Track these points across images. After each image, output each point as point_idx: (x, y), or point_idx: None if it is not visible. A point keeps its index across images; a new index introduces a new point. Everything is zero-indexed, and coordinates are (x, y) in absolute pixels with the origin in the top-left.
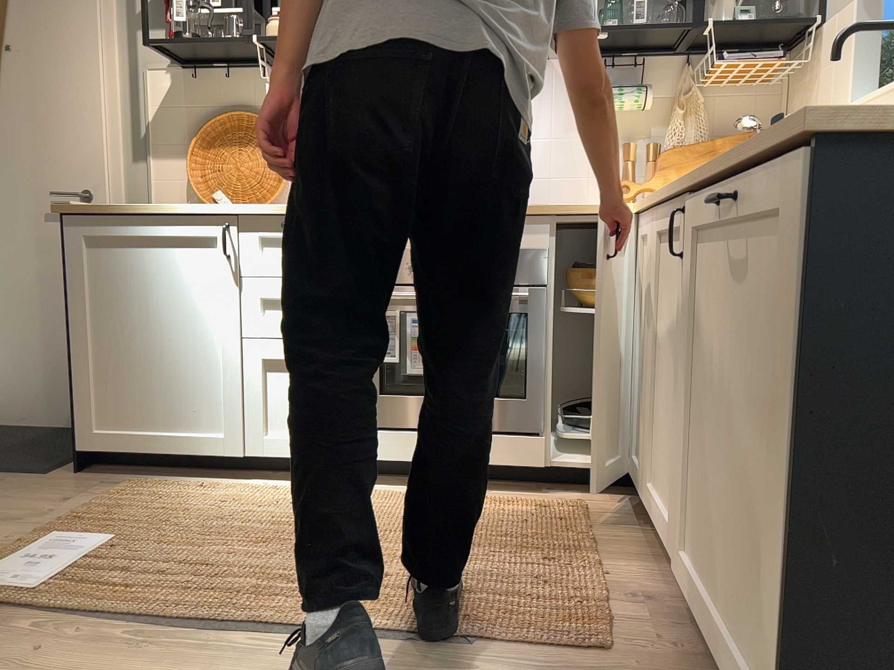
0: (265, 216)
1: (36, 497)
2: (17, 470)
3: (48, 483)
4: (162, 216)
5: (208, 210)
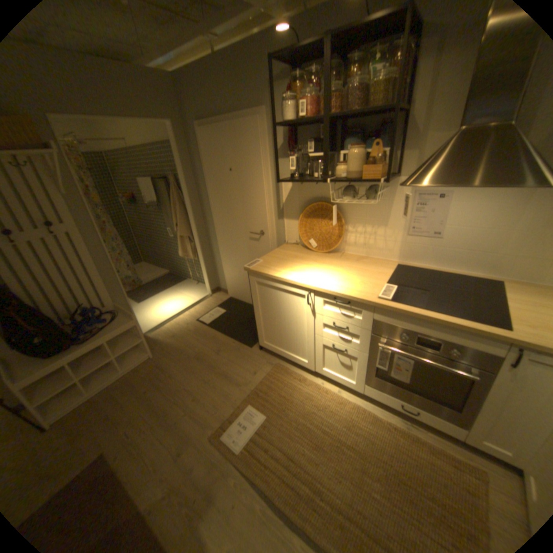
0: (327, 292)
1: (247, 366)
2: (244, 341)
3: (251, 354)
4: (283, 280)
5: (301, 284)
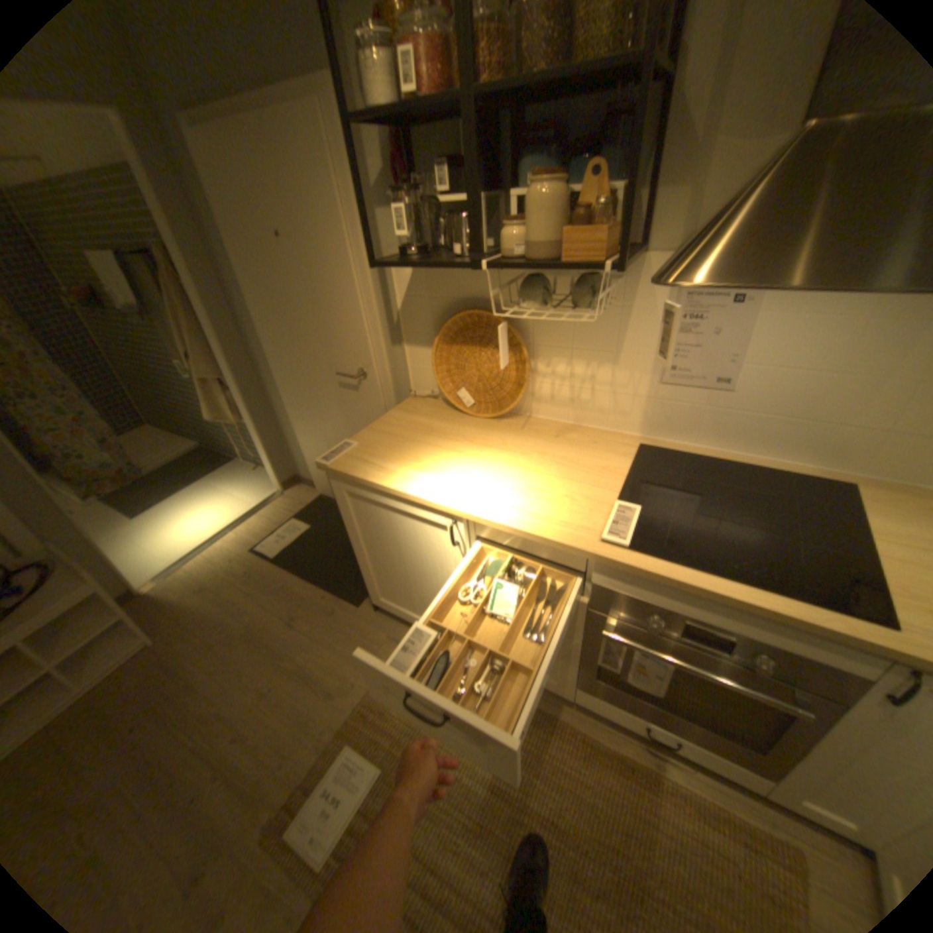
0: (491, 524)
1: (348, 650)
2: (344, 593)
3: (358, 623)
4: (400, 492)
5: (437, 505)
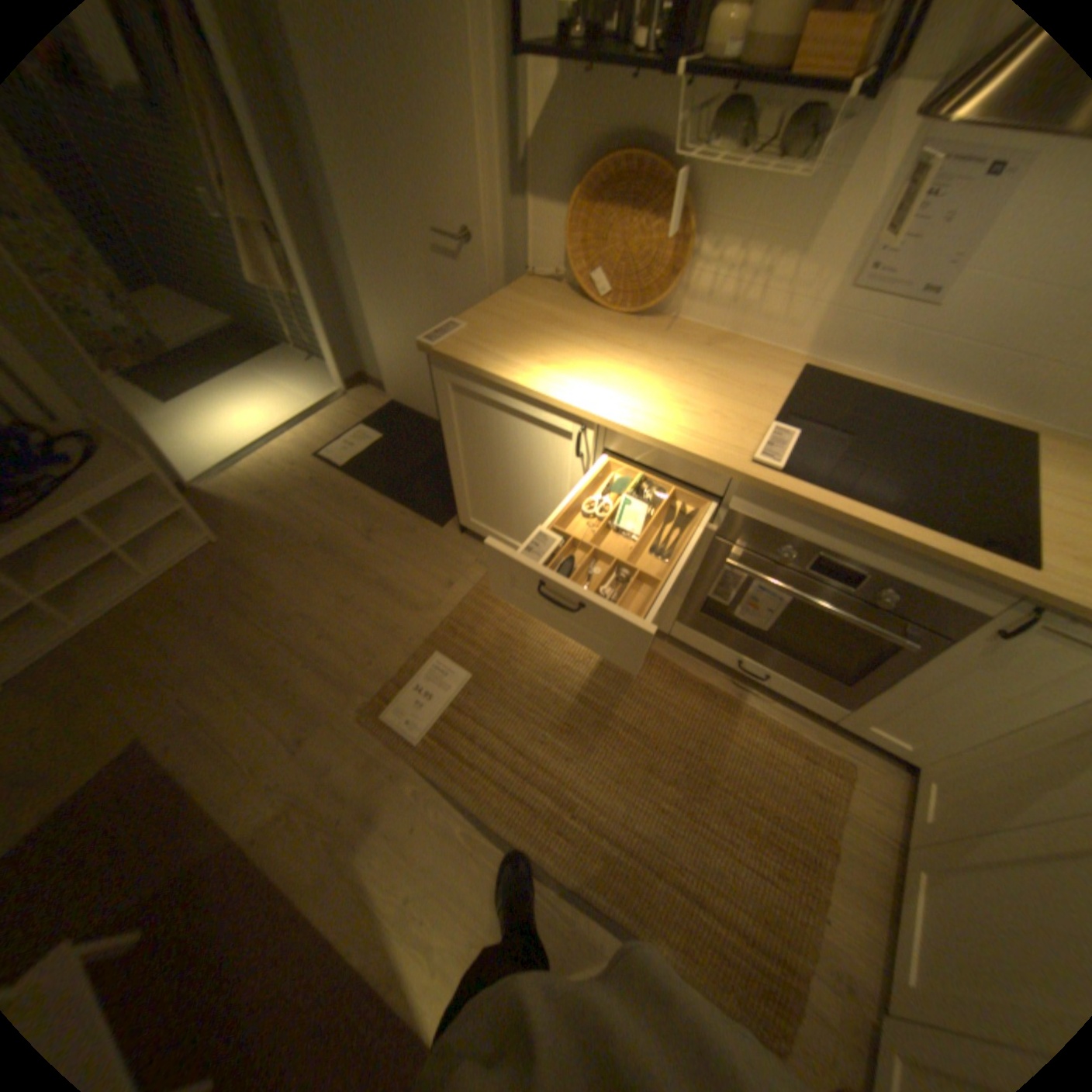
0: (627, 435)
1: (432, 569)
2: (424, 513)
3: (442, 544)
4: (519, 390)
5: (565, 408)
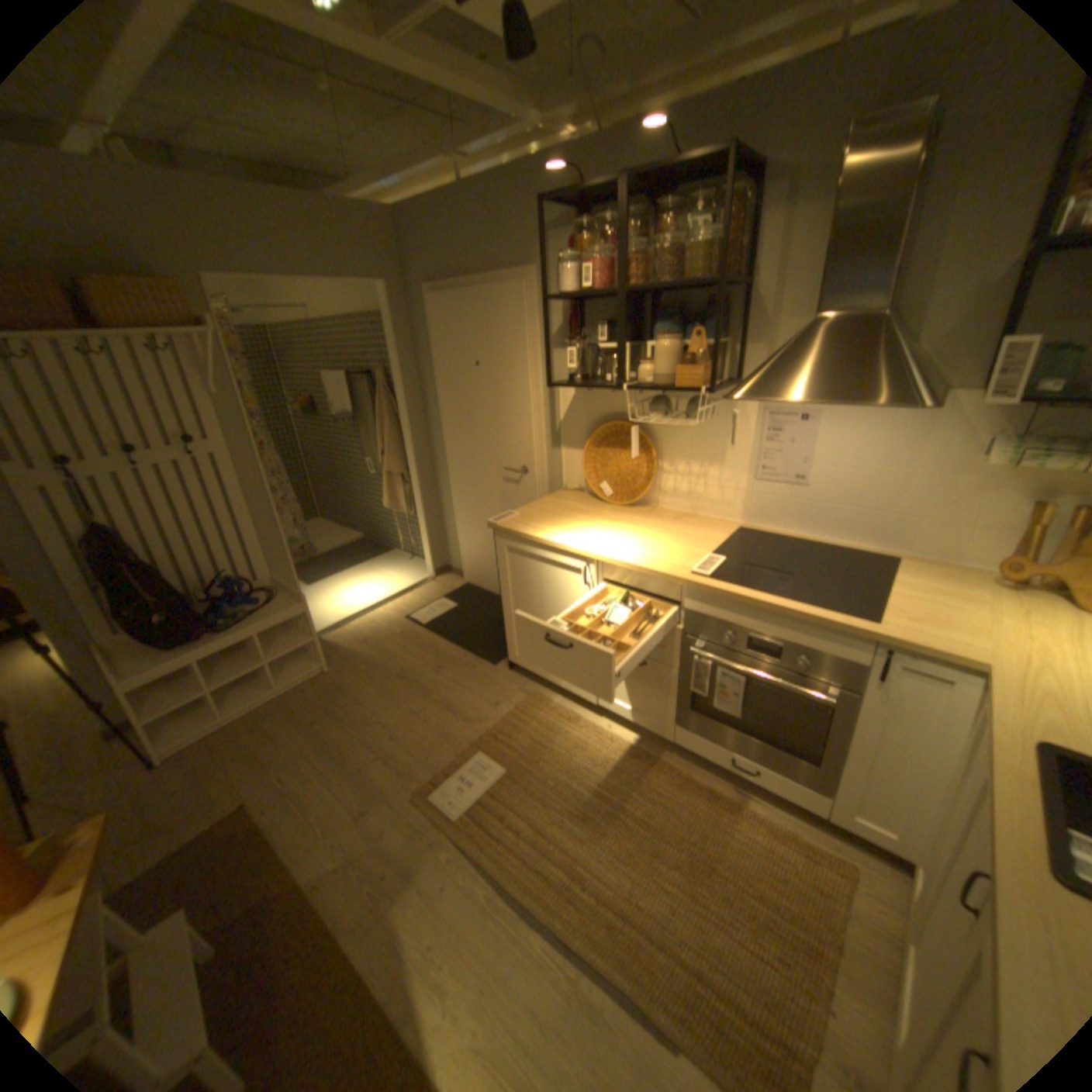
0: (613, 565)
1: (484, 694)
2: (483, 655)
3: (494, 676)
4: (548, 544)
5: (575, 551)
